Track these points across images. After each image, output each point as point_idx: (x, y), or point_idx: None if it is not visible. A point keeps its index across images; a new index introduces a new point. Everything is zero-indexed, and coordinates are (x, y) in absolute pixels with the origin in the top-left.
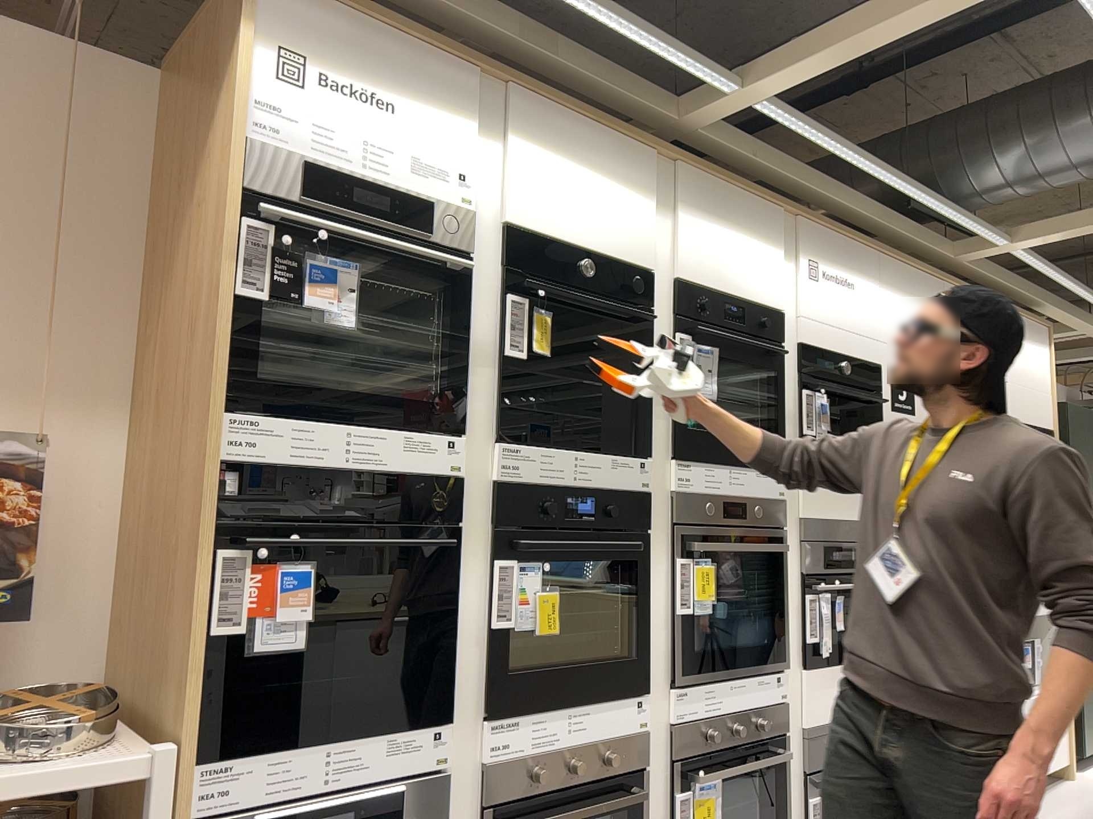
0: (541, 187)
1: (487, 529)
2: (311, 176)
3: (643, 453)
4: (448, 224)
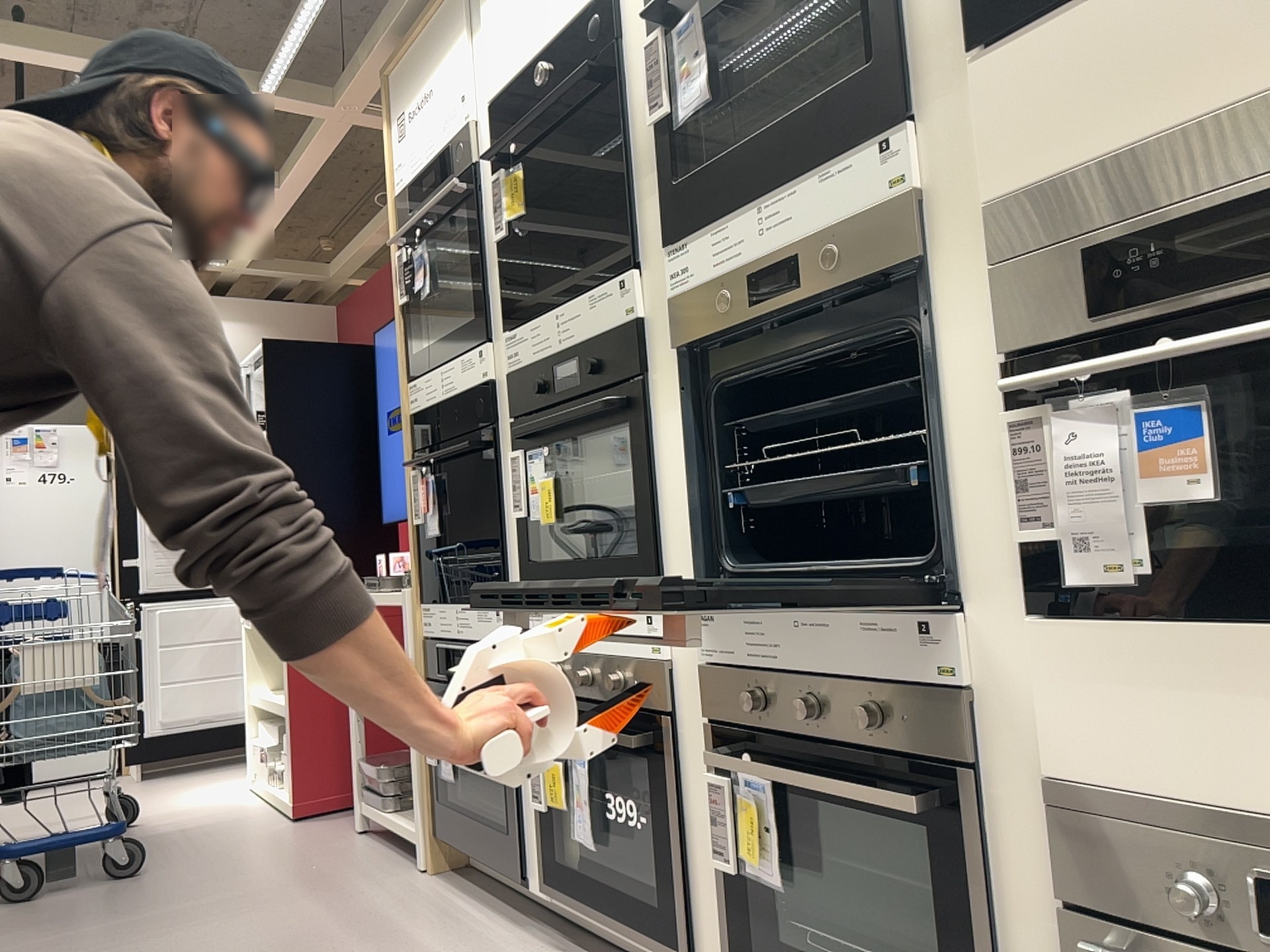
0: (500, 24)
1: (510, 428)
2: (404, 196)
3: (631, 263)
4: (454, 151)
